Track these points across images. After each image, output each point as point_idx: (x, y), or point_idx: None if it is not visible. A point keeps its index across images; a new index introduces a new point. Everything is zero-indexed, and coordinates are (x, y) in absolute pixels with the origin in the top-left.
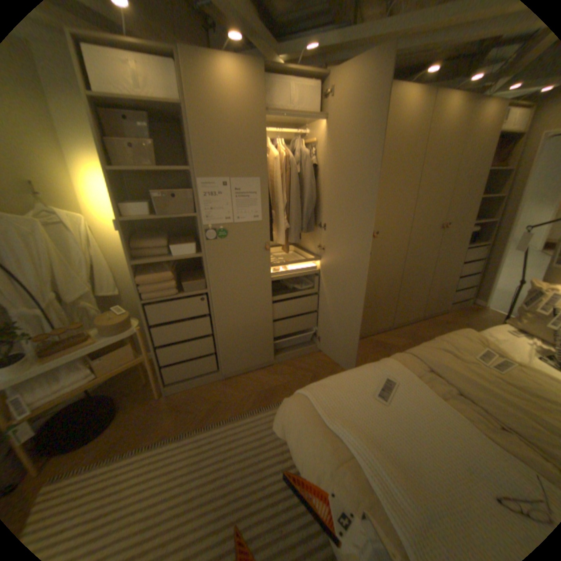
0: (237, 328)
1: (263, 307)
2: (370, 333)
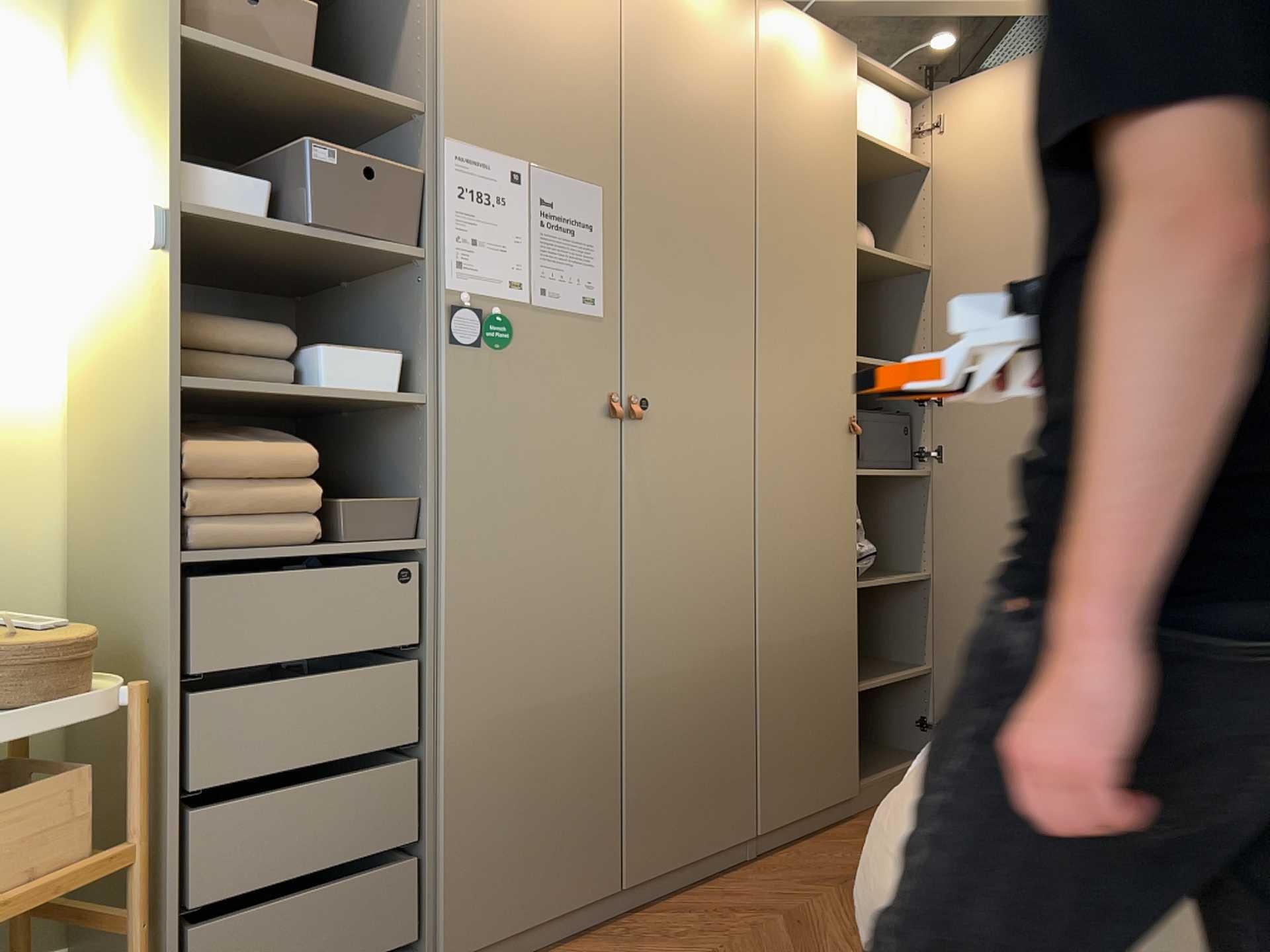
0: (508, 718)
1: (596, 633)
2: (887, 784)
